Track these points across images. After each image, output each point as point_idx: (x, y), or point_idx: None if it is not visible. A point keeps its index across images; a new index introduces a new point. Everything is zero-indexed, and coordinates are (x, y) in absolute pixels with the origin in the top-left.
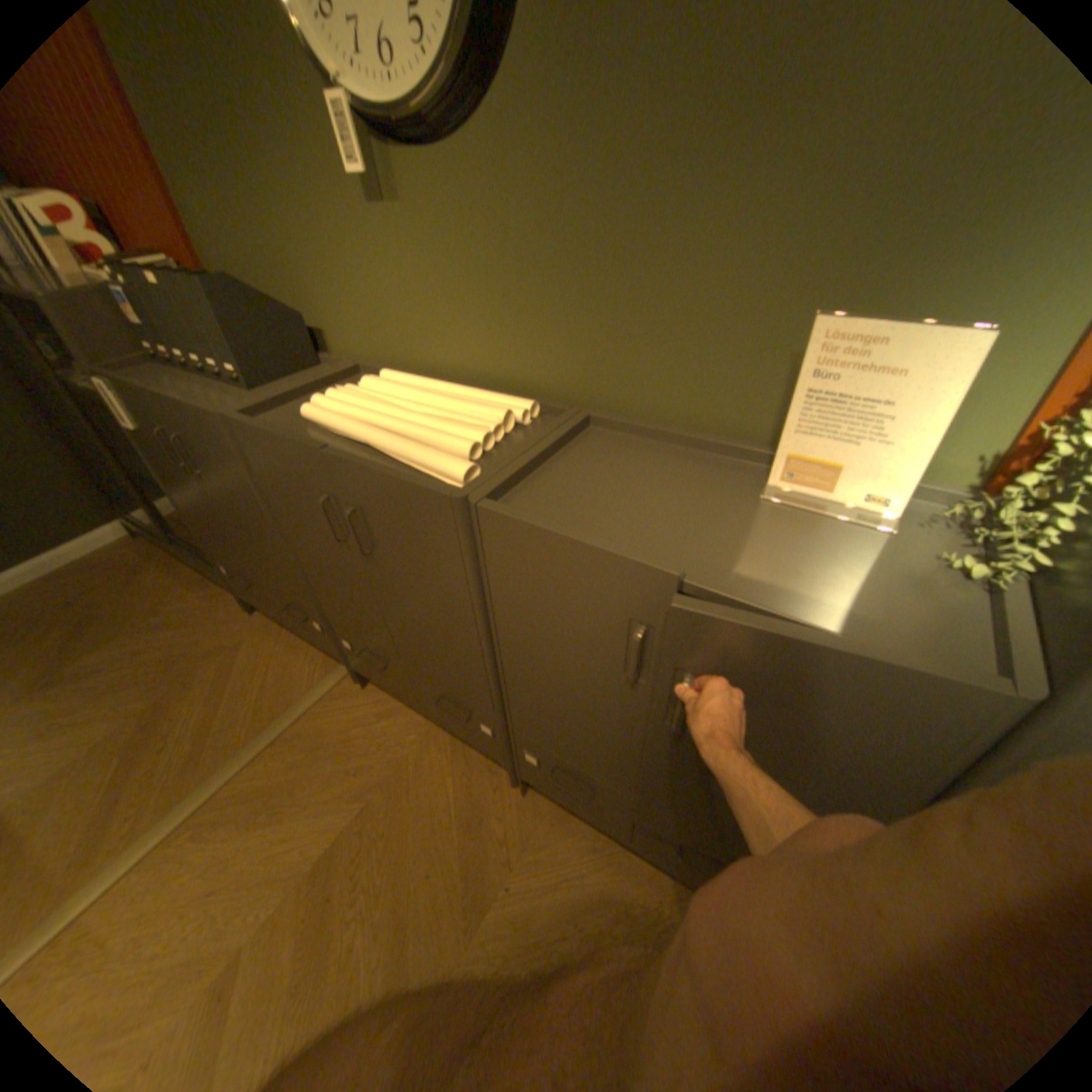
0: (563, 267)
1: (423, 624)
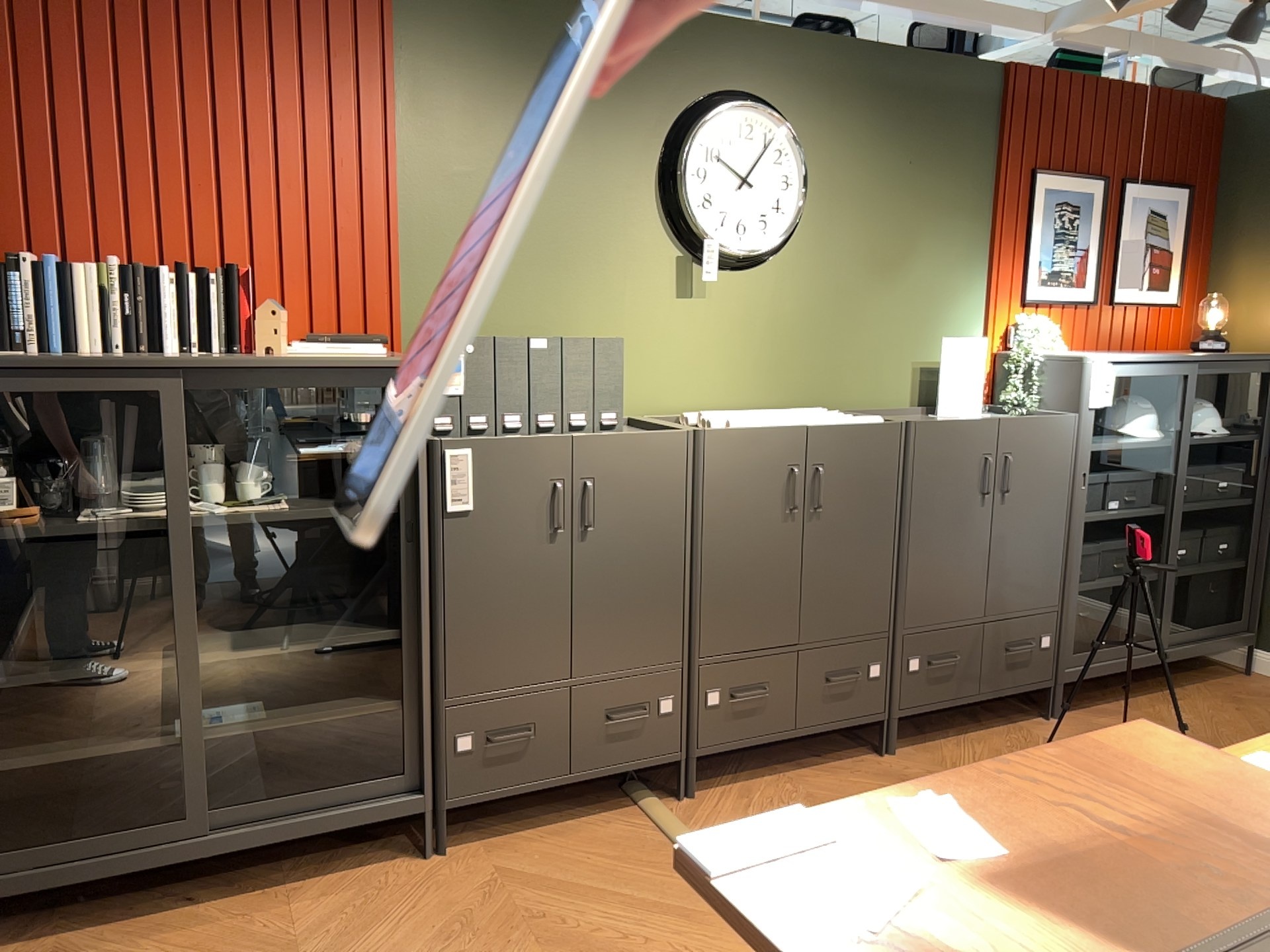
0: (812, 333)
1: (845, 565)
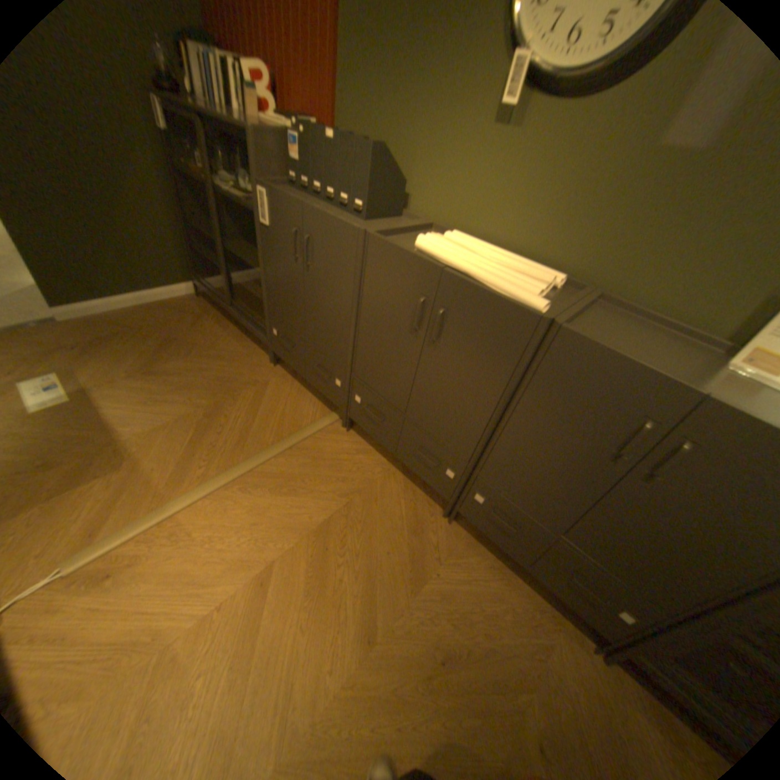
0: (626, 197)
1: (445, 394)
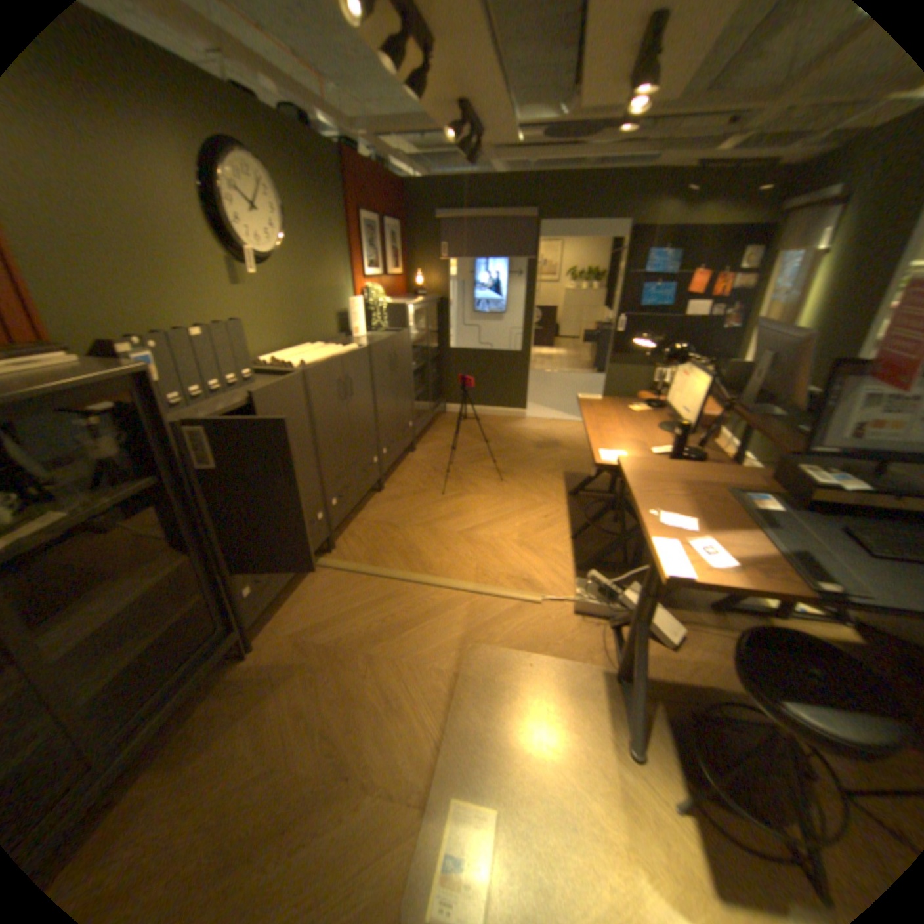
0: (298, 301)
1: (363, 419)
